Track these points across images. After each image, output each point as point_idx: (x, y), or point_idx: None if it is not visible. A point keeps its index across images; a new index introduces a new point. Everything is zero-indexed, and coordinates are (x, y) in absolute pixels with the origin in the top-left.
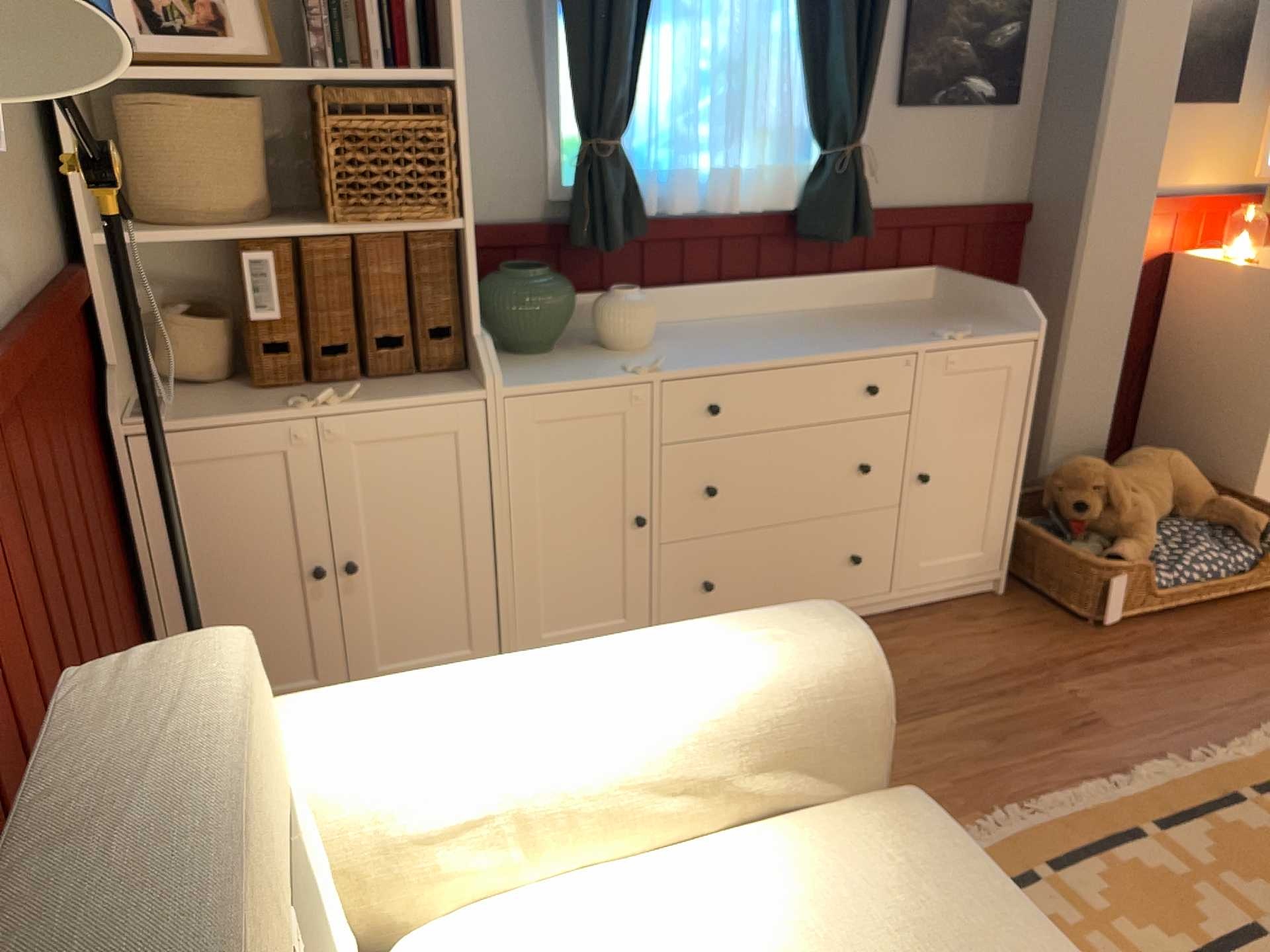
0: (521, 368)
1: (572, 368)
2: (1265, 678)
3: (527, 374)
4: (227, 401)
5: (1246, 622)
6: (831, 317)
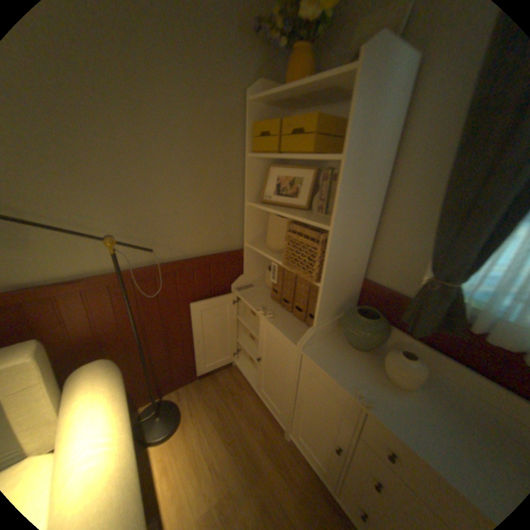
0: (334, 349)
1: (346, 367)
2: None
3: (327, 354)
4: (260, 296)
5: None
6: None
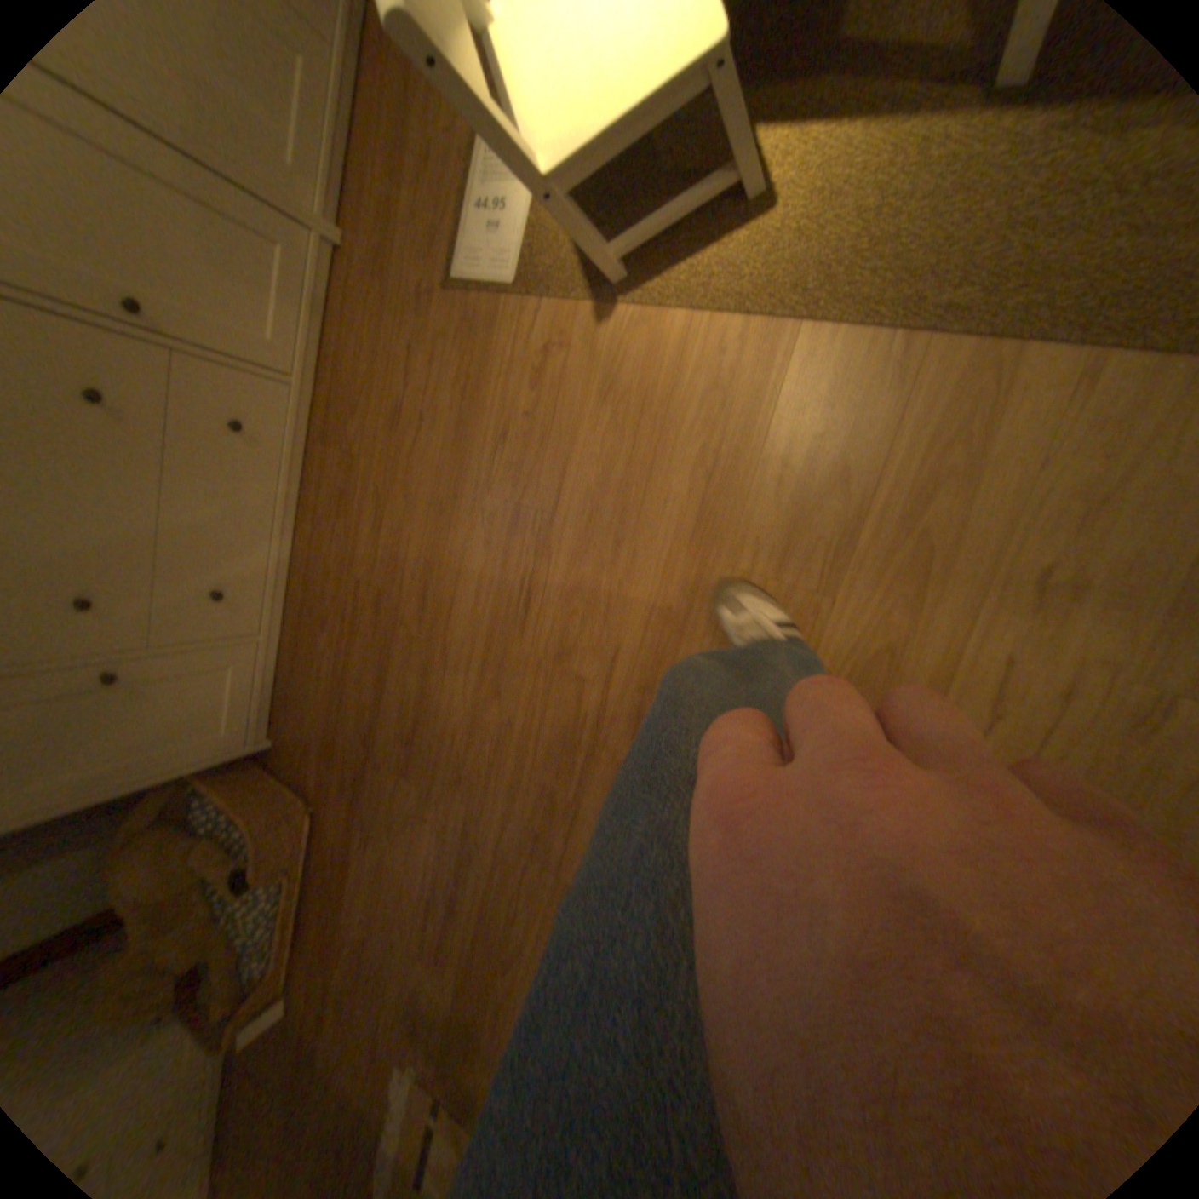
0: None
1: None
2: (356, 1003)
3: None
4: None
5: (317, 906)
6: None
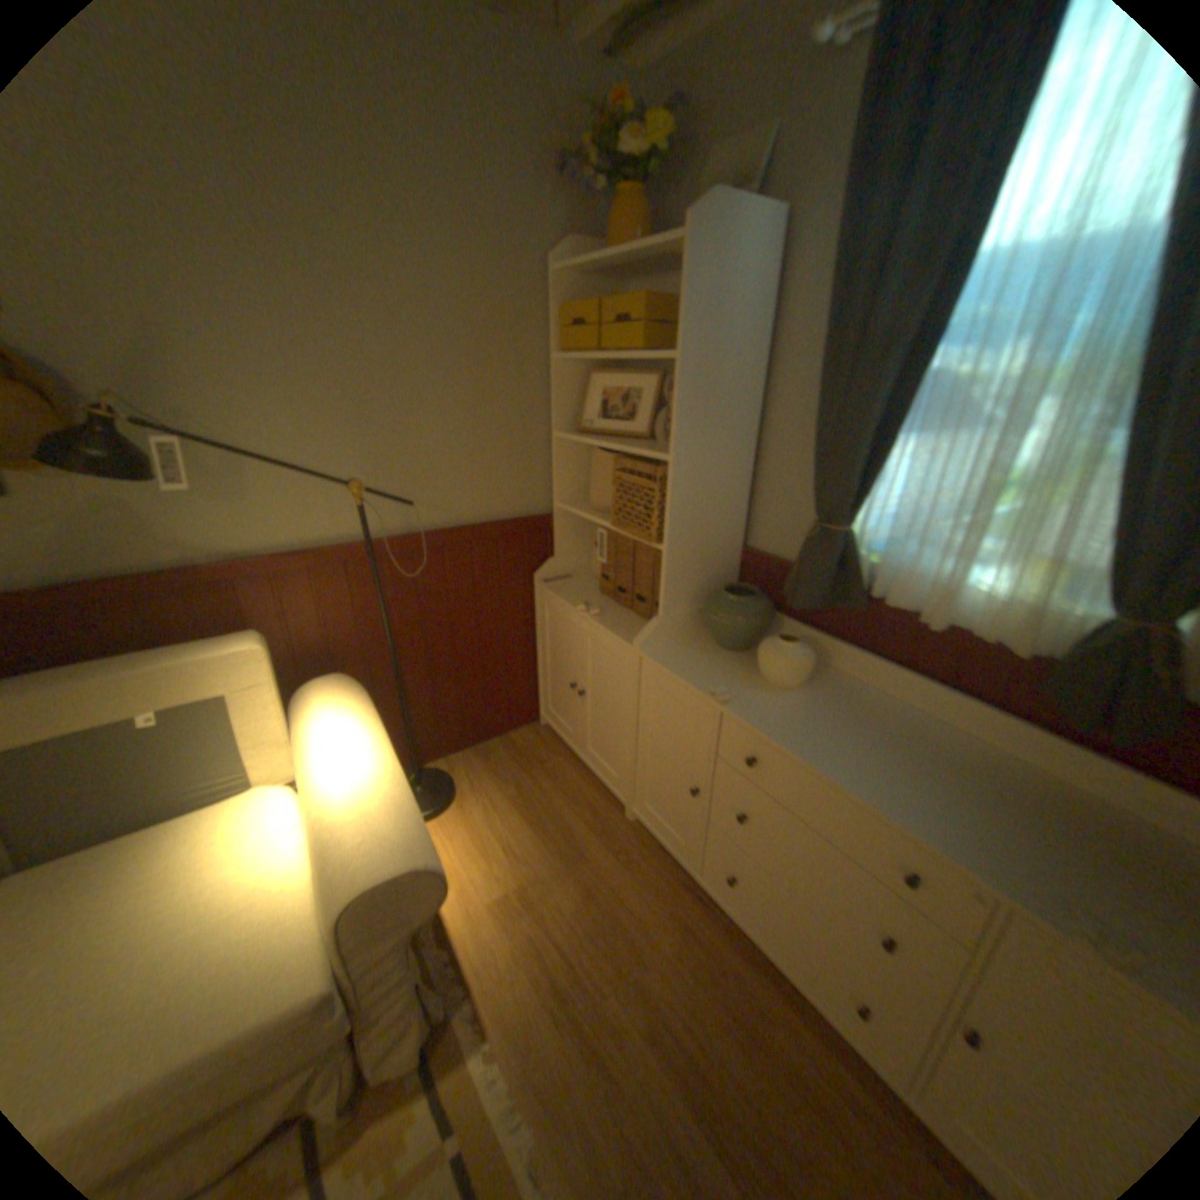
0: (690, 651)
1: (703, 668)
2: None
3: (679, 655)
4: (583, 591)
5: None
6: (1047, 800)
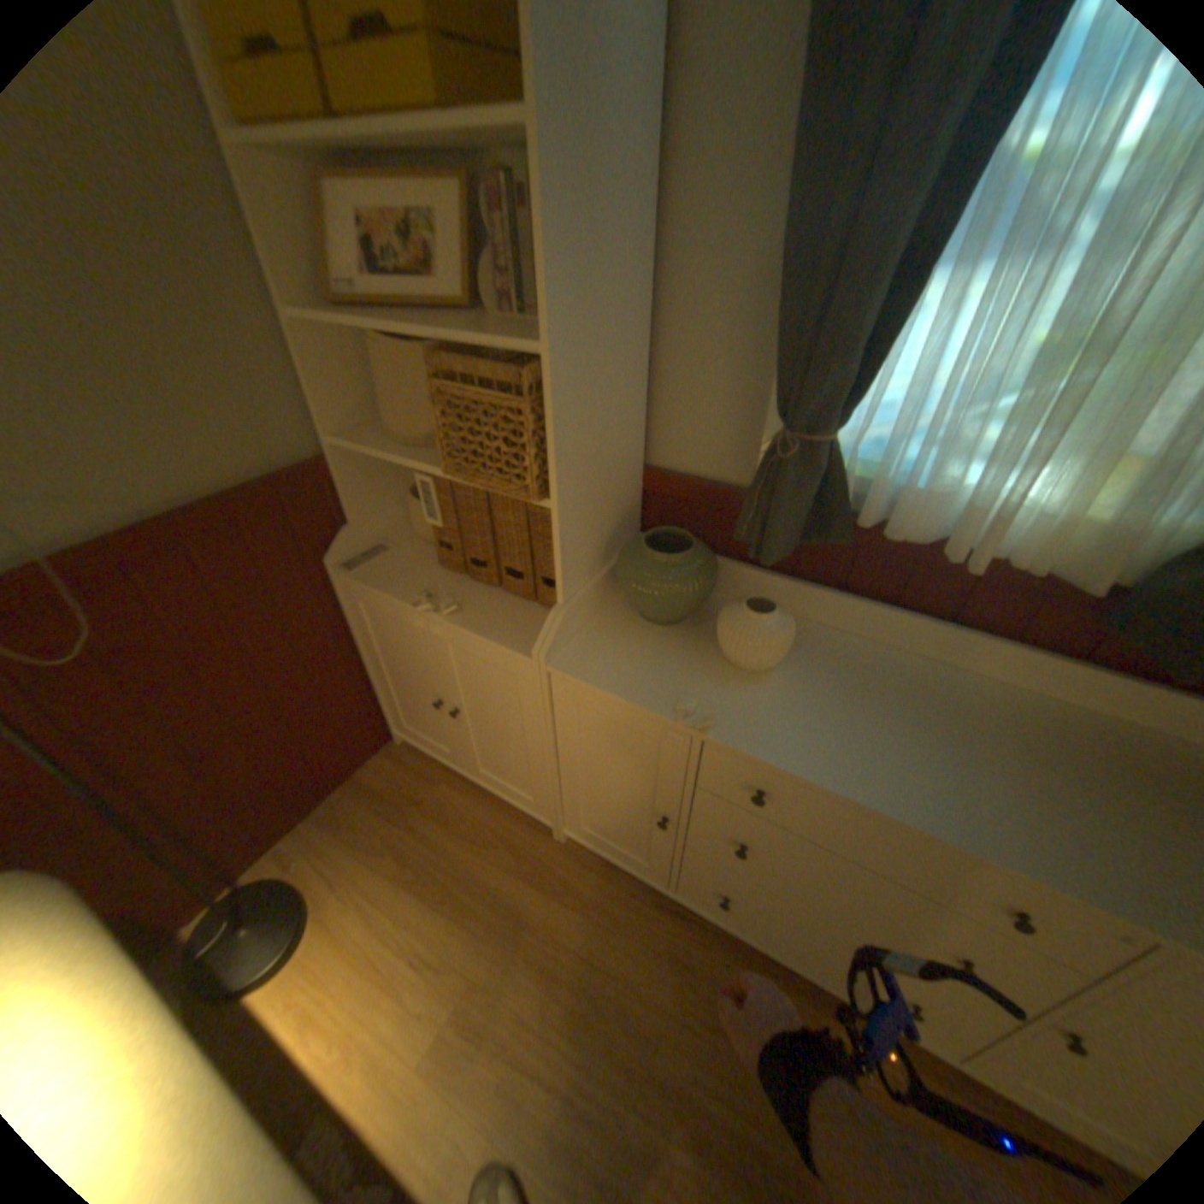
0: (613, 639)
1: (645, 668)
2: None
3: (603, 653)
4: (413, 569)
5: None
6: (1098, 747)
